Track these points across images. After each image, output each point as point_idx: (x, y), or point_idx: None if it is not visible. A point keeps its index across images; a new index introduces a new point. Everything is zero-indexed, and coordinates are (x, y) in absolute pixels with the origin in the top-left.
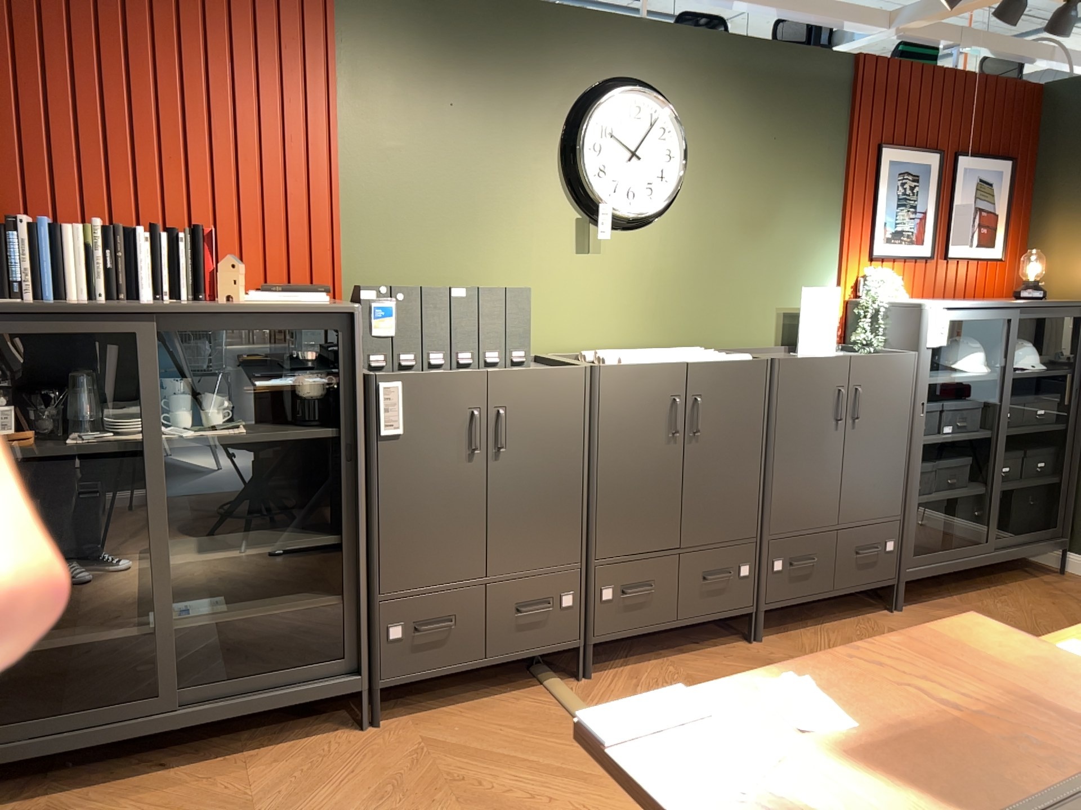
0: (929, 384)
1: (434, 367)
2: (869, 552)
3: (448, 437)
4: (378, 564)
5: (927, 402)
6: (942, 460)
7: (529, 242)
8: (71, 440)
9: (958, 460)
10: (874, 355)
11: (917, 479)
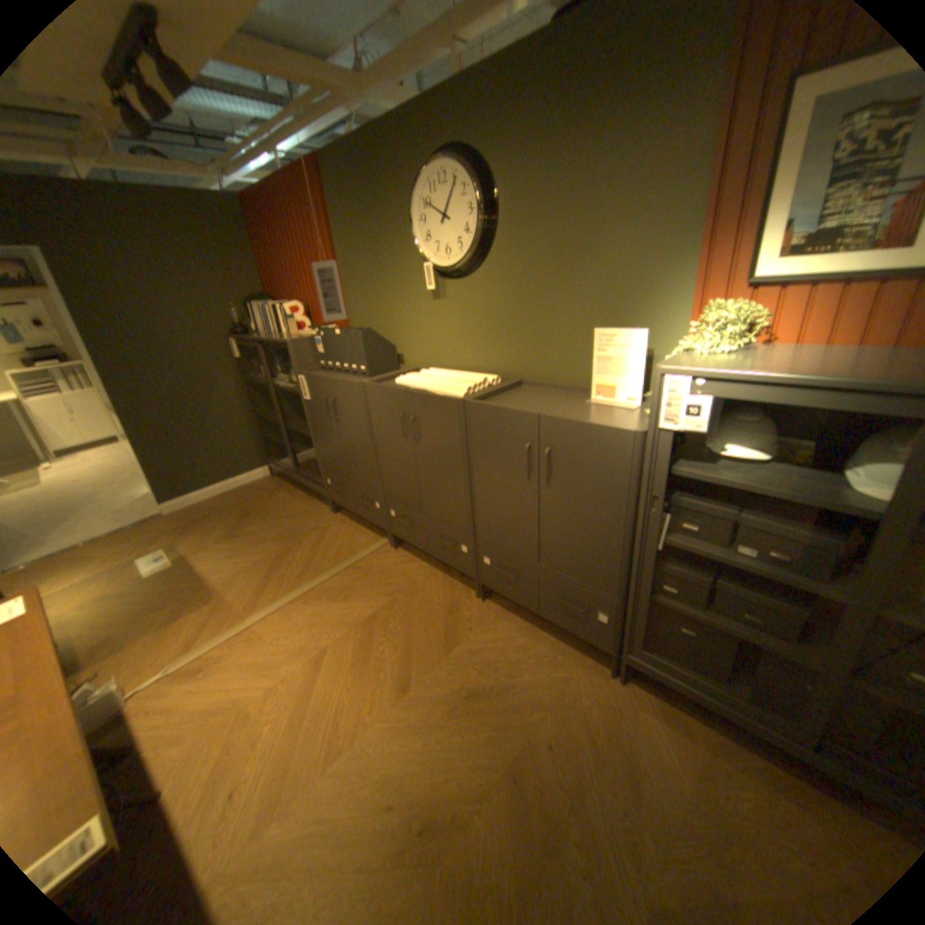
0: (686, 477)
1: (339, 371)
2: (572, 606)
3: (322, 406)
4: (319, 452)
5: (662, 497)
6: (736, 585)
7: (409, 295)
8: (272, 380)
9: (770, 601)
10: (575, 419)
11: (644, 577)
